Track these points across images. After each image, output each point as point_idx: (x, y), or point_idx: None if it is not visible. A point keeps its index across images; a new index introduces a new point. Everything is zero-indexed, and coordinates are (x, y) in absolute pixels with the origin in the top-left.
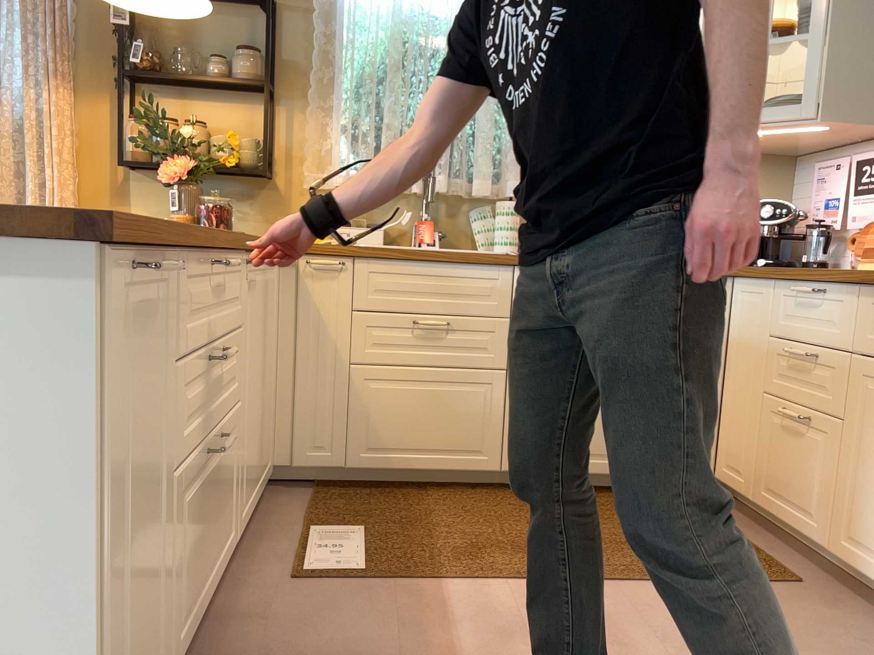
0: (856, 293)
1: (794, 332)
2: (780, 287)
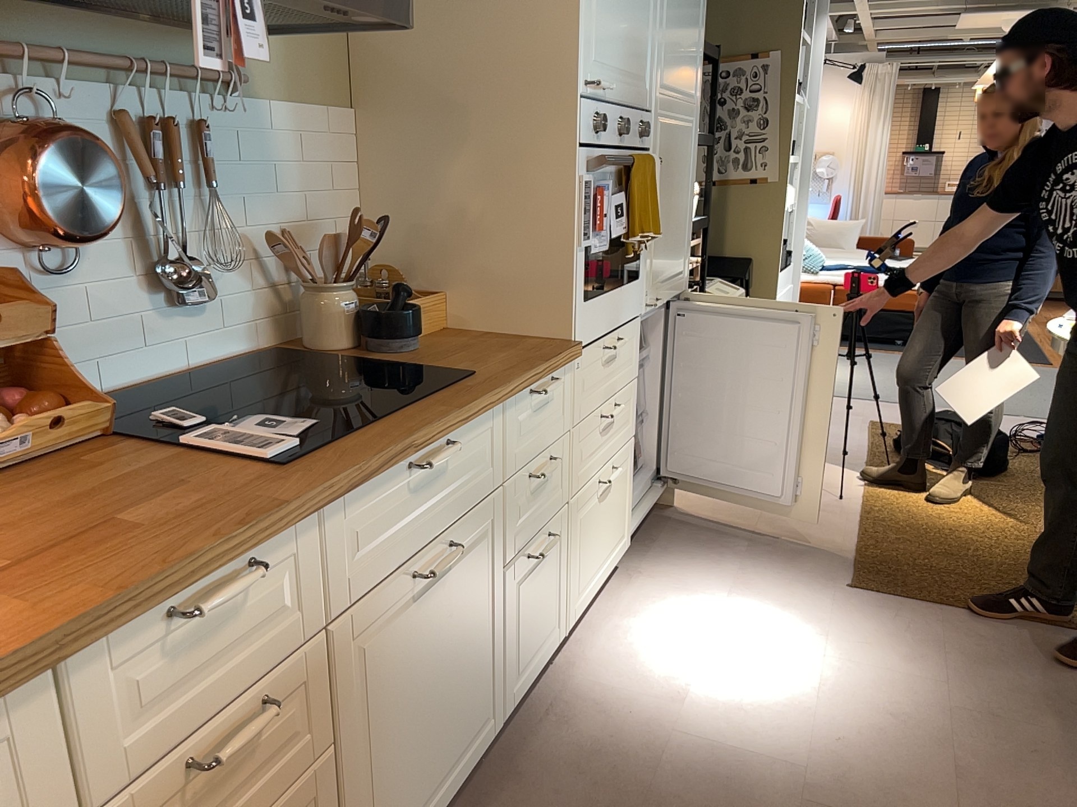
0: (309, 524)
1: (173, 727)
2: (76, 667)
